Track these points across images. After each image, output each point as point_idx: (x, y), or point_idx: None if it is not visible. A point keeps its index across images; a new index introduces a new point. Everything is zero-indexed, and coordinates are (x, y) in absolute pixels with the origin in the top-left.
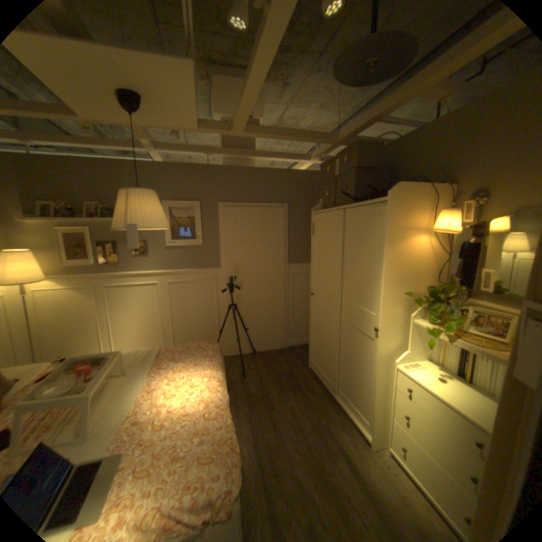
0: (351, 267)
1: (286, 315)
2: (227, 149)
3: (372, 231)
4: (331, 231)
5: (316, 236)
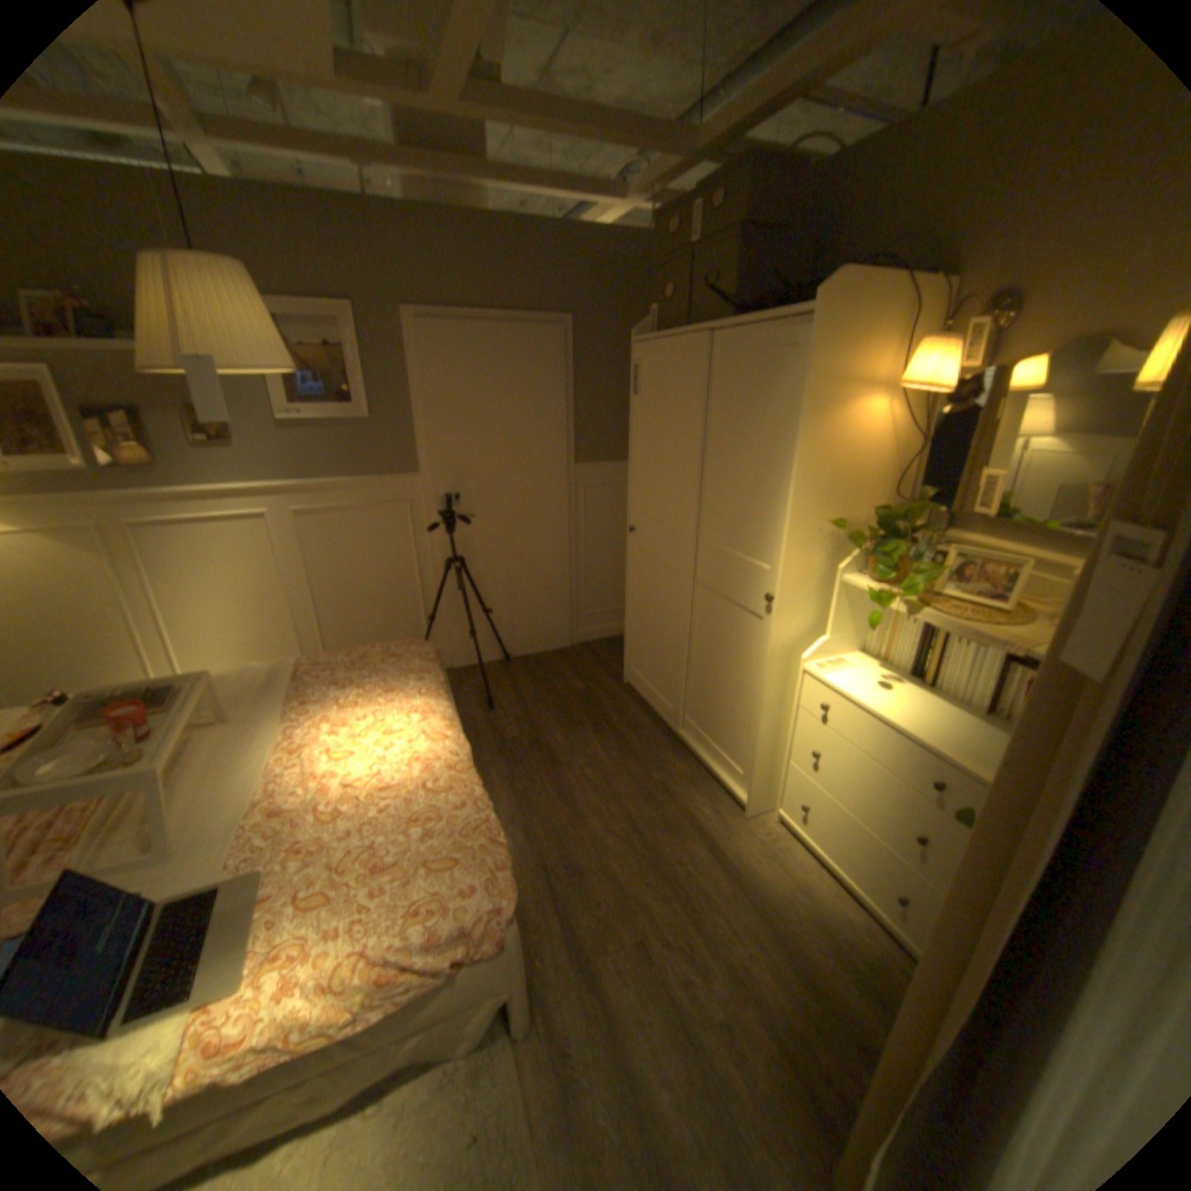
0: (722, 467)
1: (573, 578)
2: (414, 152)
3: (775, 385)
4: (680, 385)
5: (644, 396)
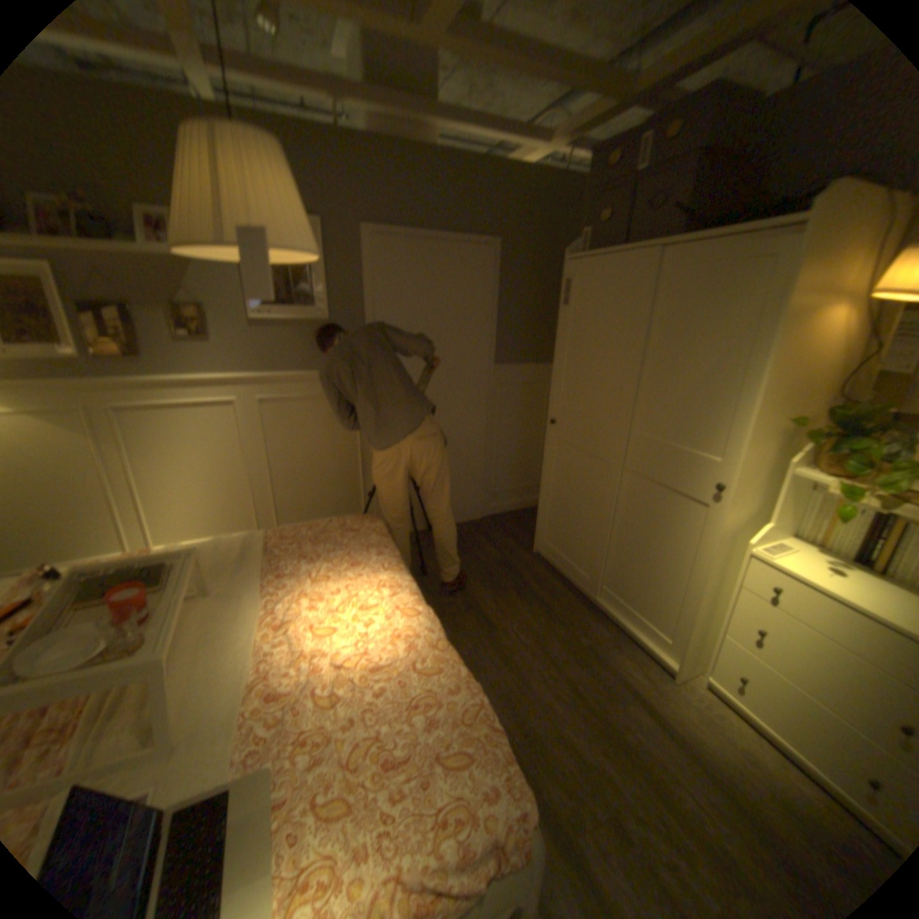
0: (665, 369)
1: (486, 461)
2: (382, 88)
3: (742, 293)
4: (620, 295)
5: (576, 306)
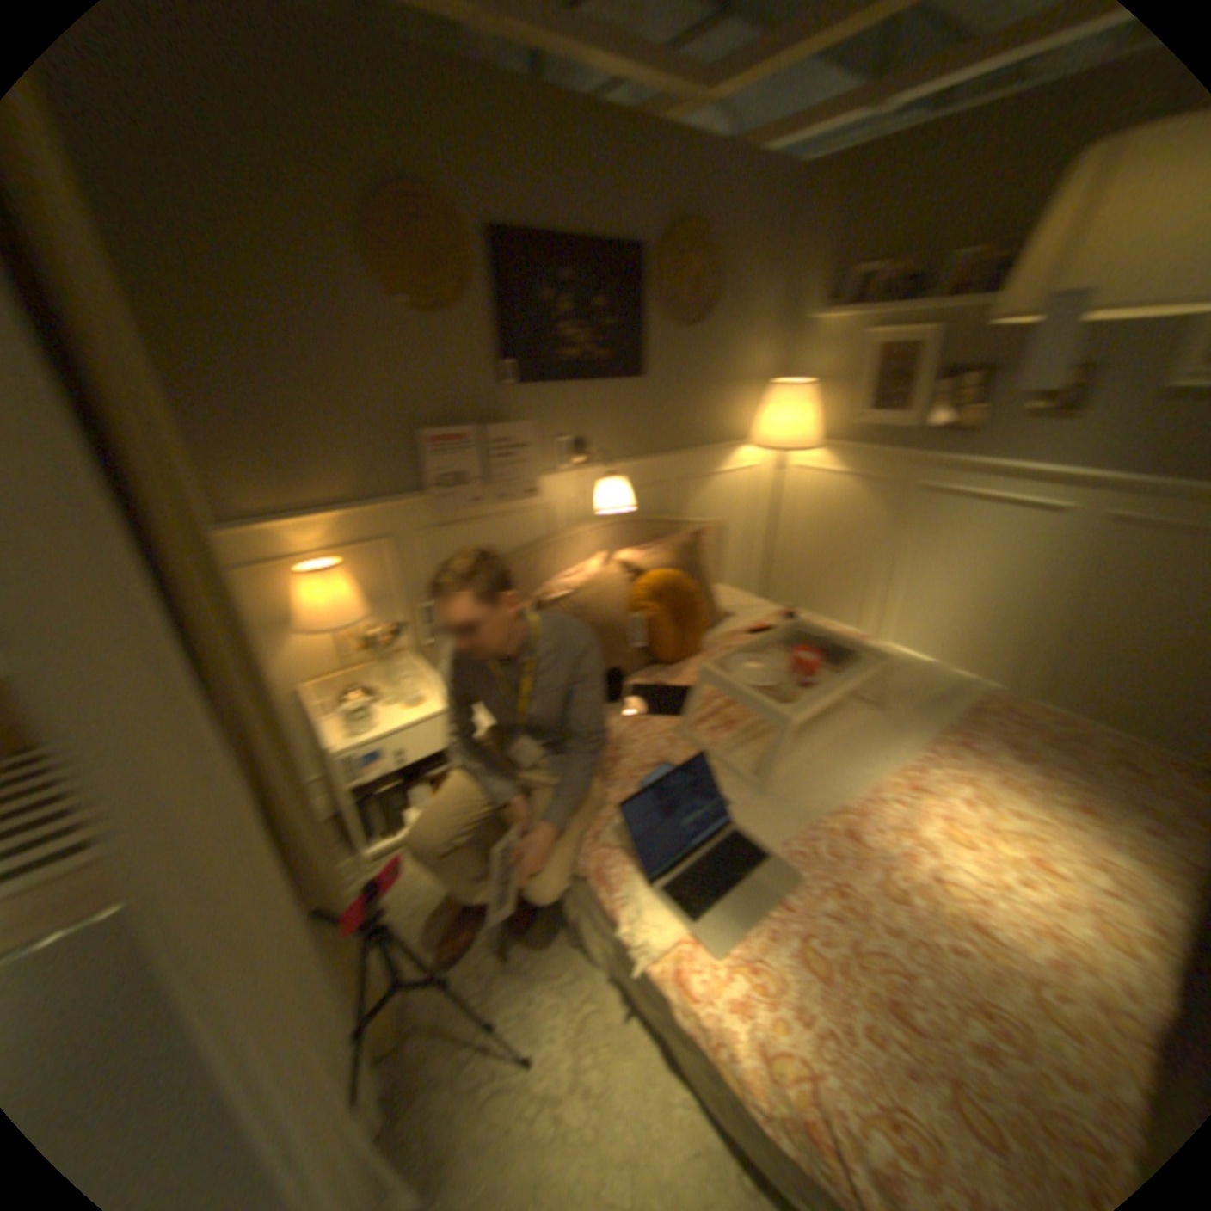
0: None
1: None
2: None
3: None
4: None
5: None
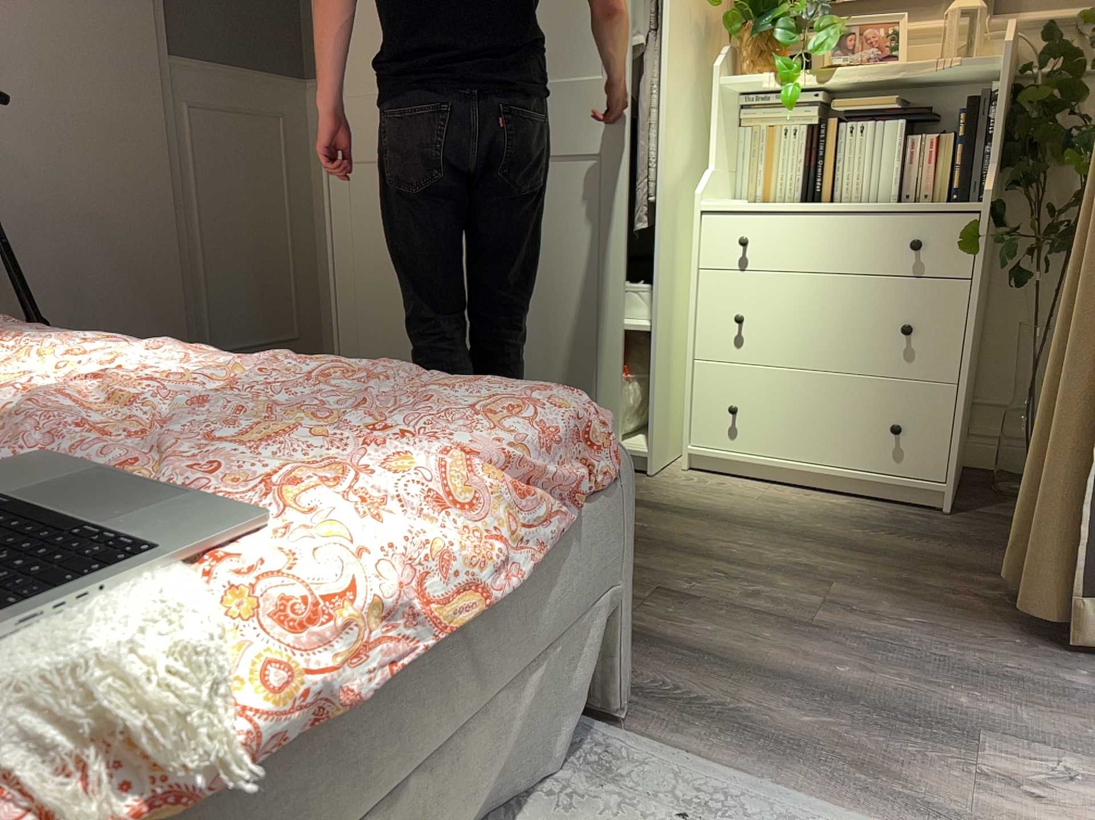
0: None
1: (189, 278)
2: None
3: None
4: None
5: None
